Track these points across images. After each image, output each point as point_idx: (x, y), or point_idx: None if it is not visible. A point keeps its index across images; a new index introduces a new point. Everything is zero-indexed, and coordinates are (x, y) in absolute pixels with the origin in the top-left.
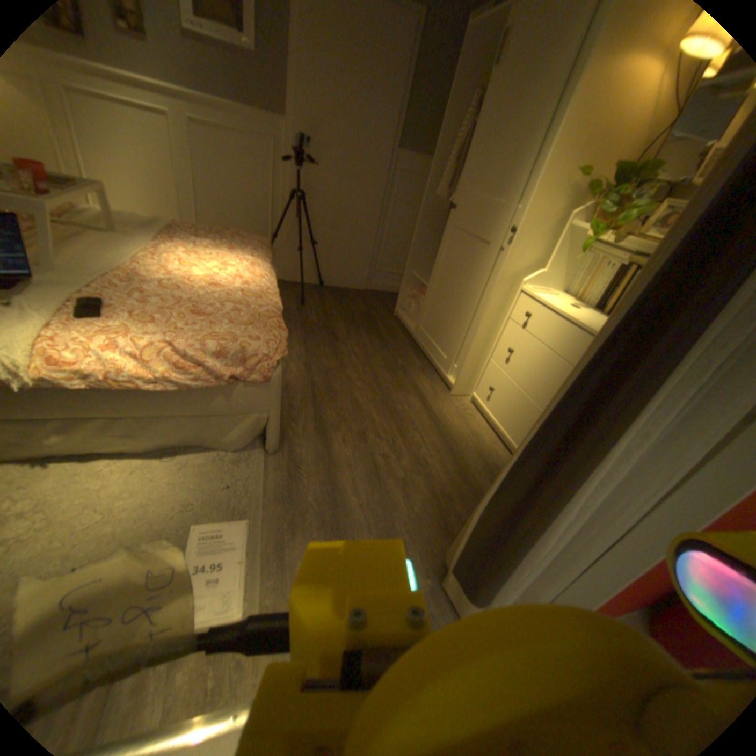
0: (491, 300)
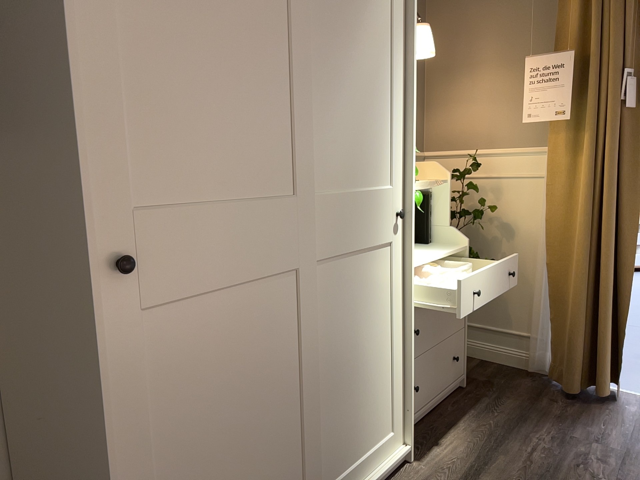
0: (411, 305)
